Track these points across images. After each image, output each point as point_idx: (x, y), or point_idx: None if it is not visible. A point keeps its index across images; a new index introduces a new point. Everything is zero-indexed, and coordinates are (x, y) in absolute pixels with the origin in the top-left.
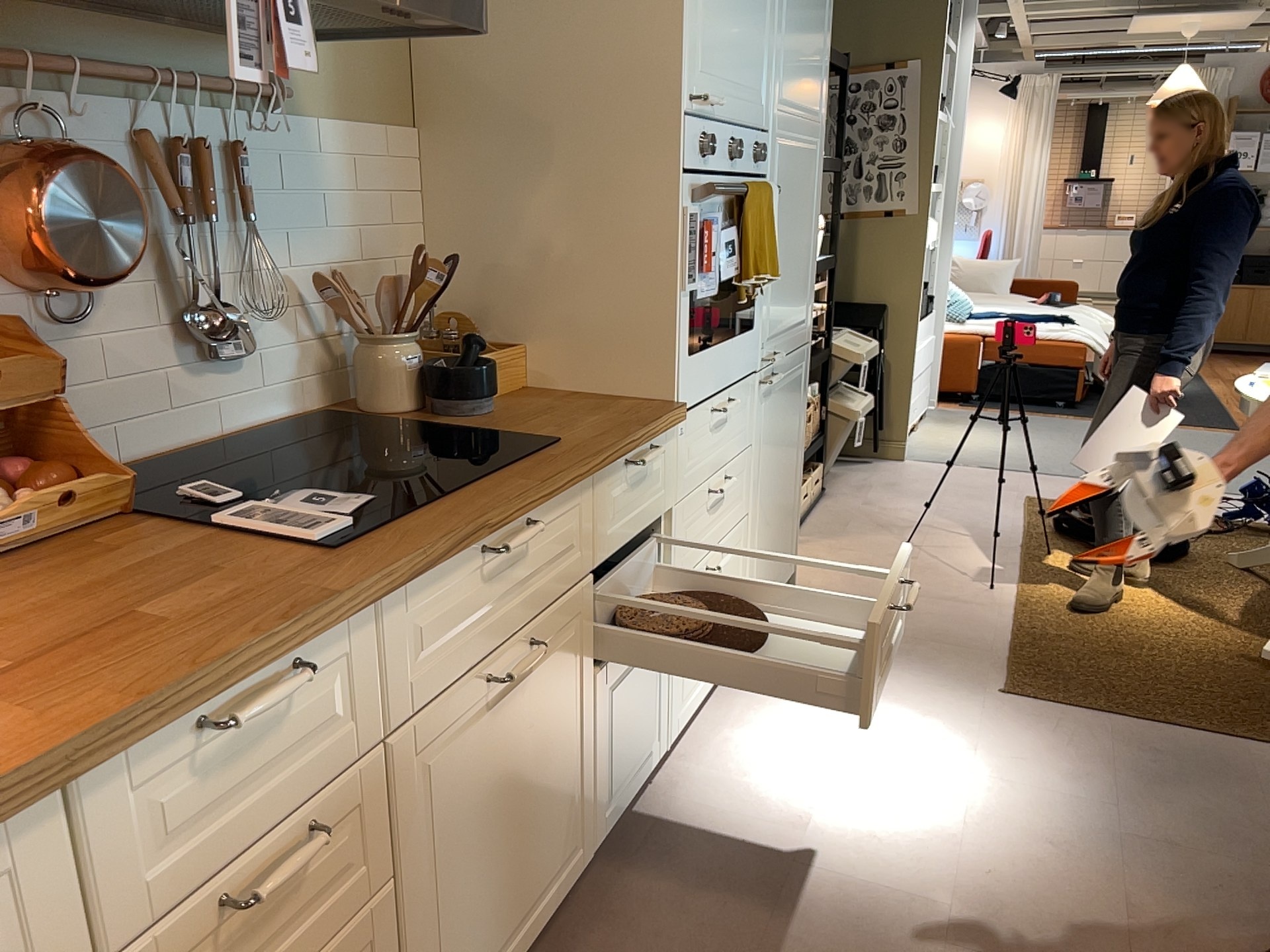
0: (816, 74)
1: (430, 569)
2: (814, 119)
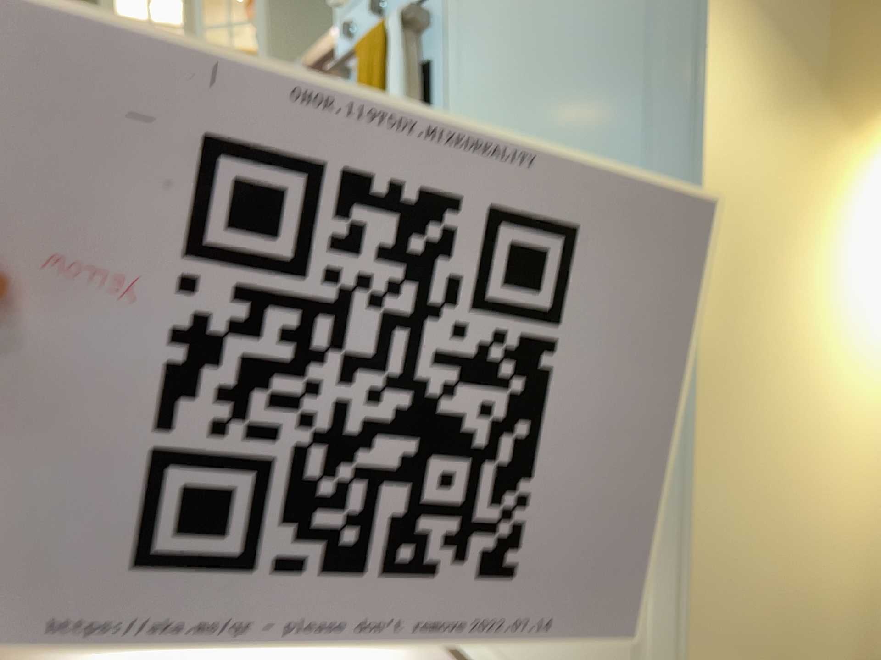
0: None
1: None
2: None
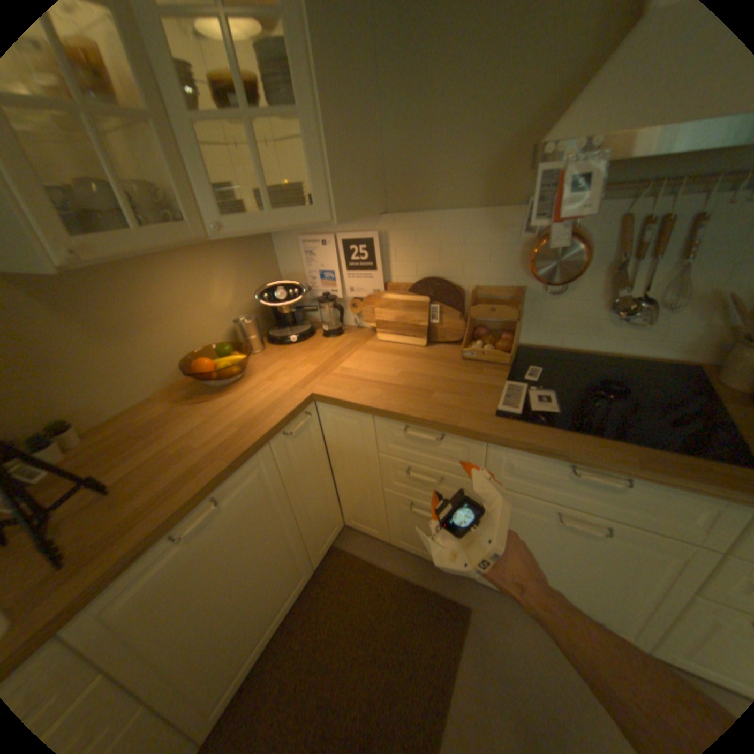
0: None
1: (521, 450)
2: None
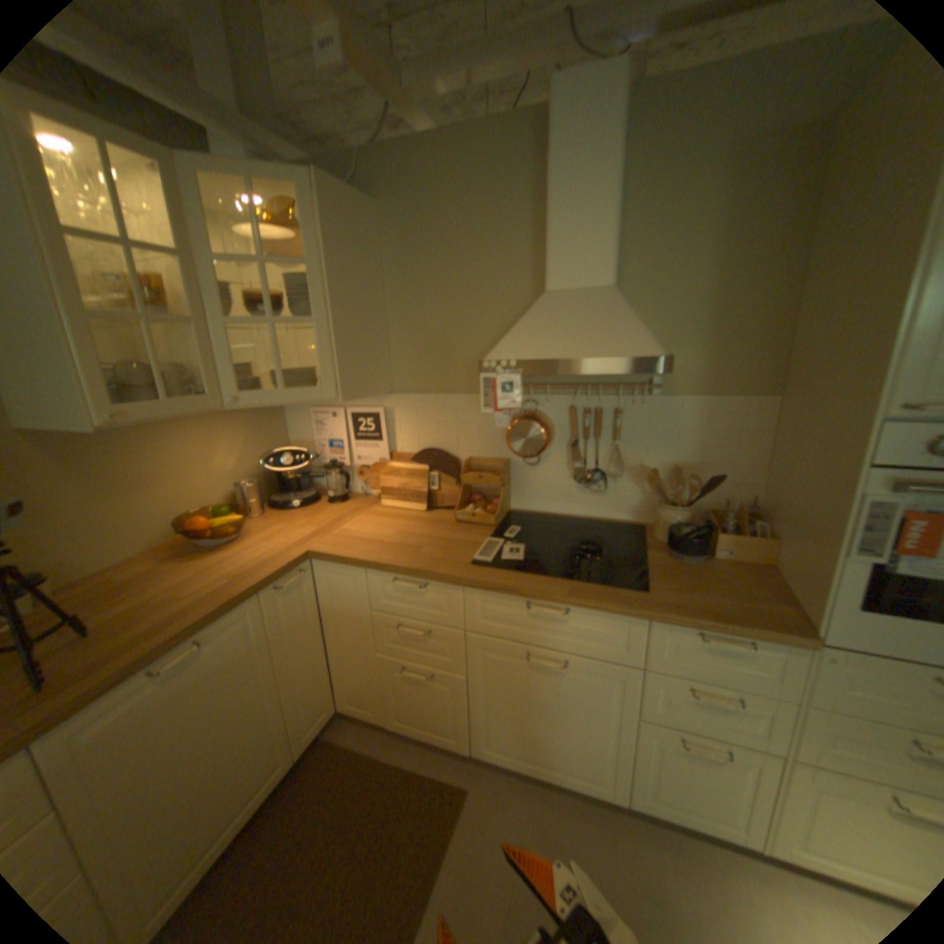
0: None
1: (487, 590)
2: None
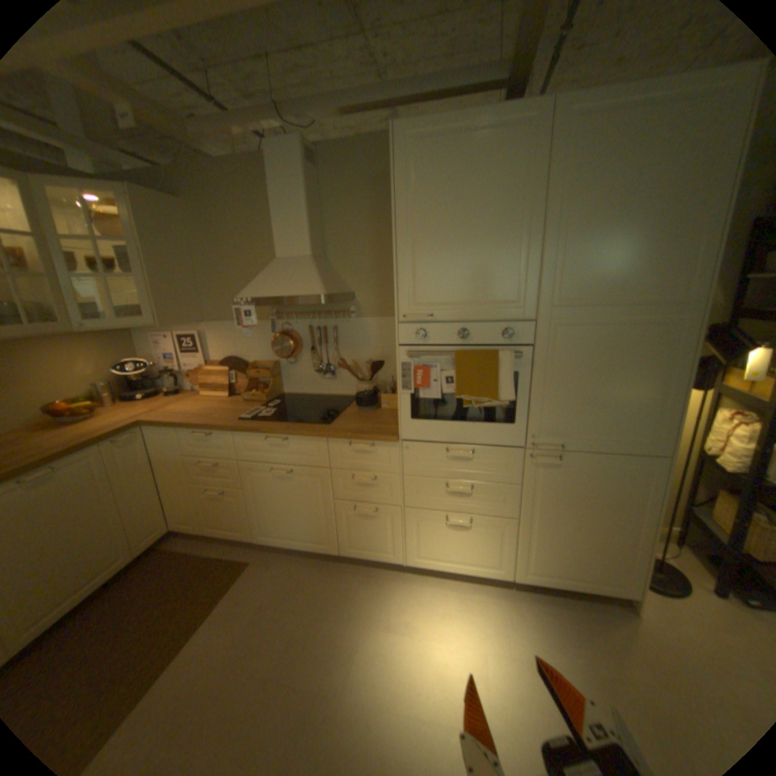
0: (659, 269)
1: (243, 432)
2: (664, 301)
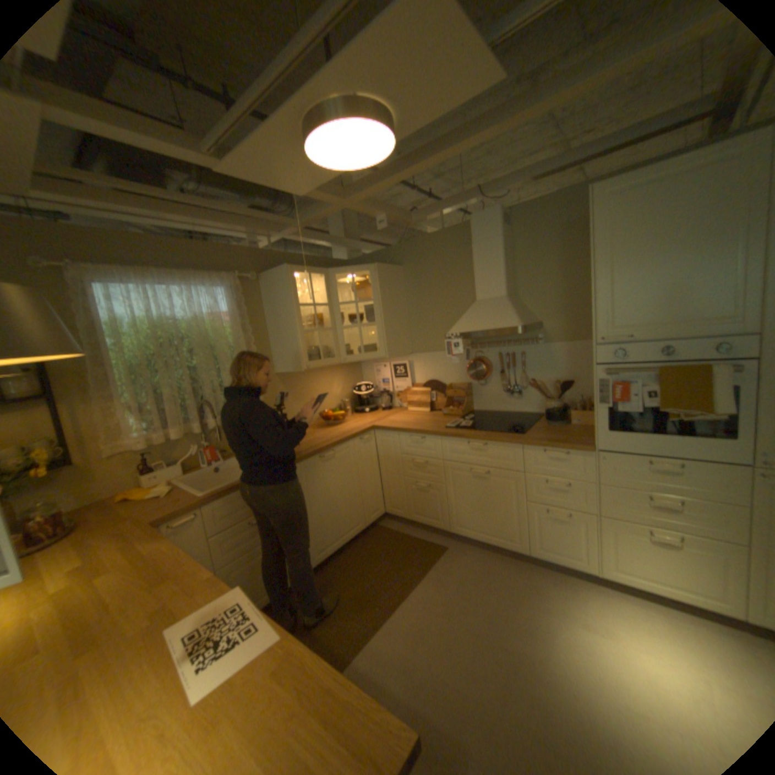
0: None
1: (449, 438)
2: None
